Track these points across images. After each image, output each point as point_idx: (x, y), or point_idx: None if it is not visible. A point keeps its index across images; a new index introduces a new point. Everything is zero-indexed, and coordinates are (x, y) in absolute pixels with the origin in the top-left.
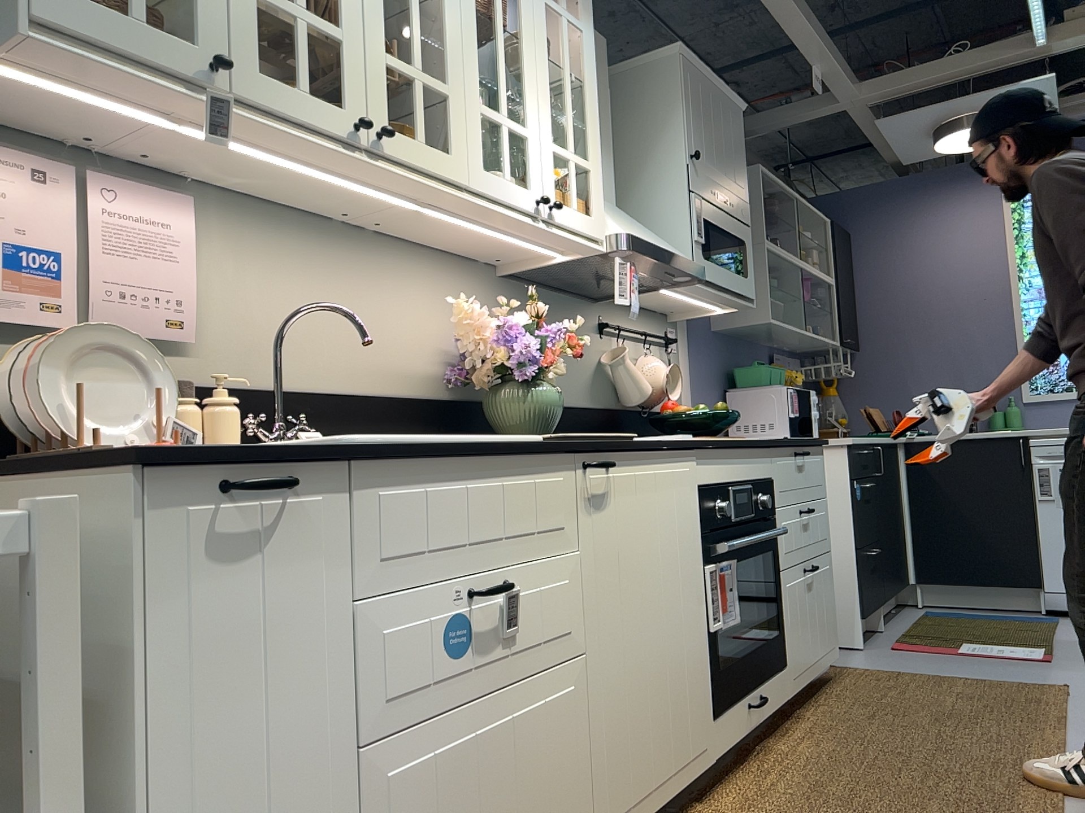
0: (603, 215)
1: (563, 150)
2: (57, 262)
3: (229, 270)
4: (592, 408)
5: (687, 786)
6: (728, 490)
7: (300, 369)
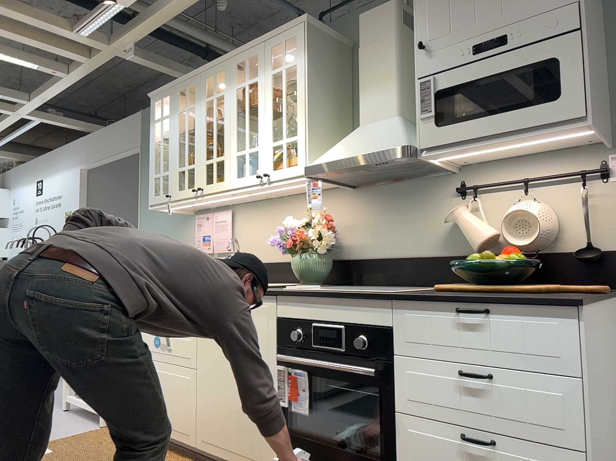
0: (306, 158)
1: (277, 141)
2: (209, 237)
3: (242, 227)
4: (438, 256)
5: None
6: (313, 325)
7: (259, 254)
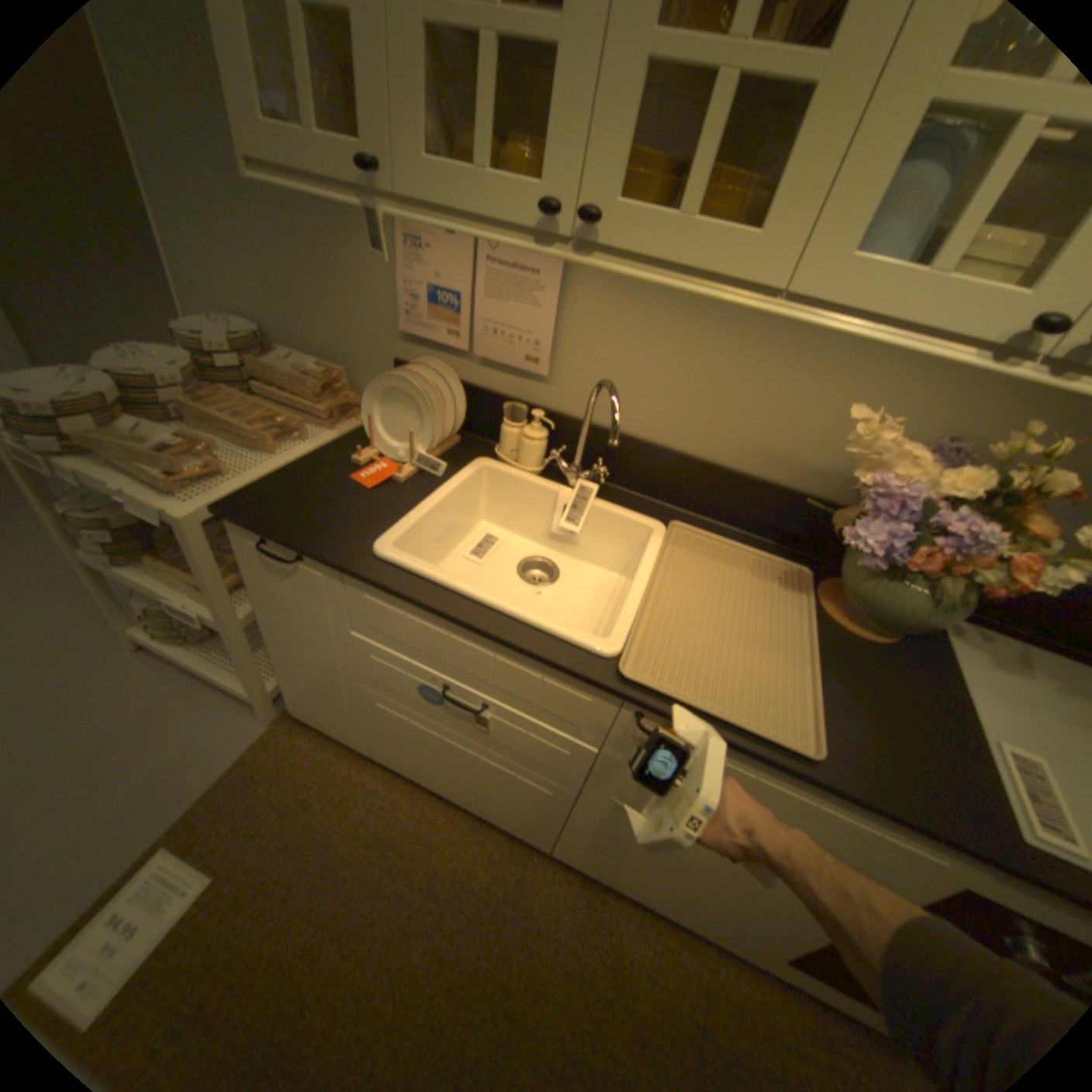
0: None
1: None
2: (457, 300)
3: (598, 313)
4: None
5: (699, 935)
6: None
7: (647, 418)
